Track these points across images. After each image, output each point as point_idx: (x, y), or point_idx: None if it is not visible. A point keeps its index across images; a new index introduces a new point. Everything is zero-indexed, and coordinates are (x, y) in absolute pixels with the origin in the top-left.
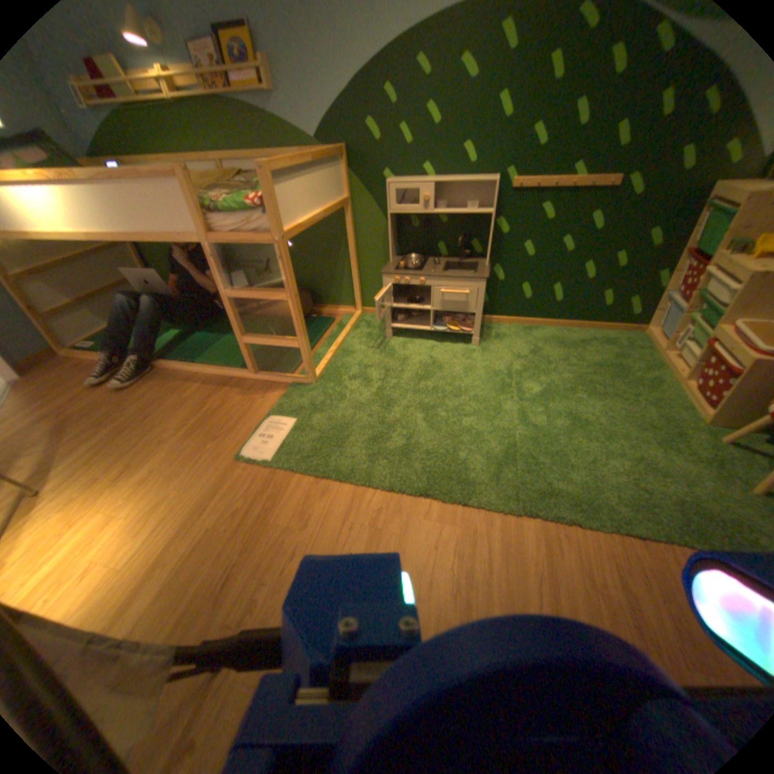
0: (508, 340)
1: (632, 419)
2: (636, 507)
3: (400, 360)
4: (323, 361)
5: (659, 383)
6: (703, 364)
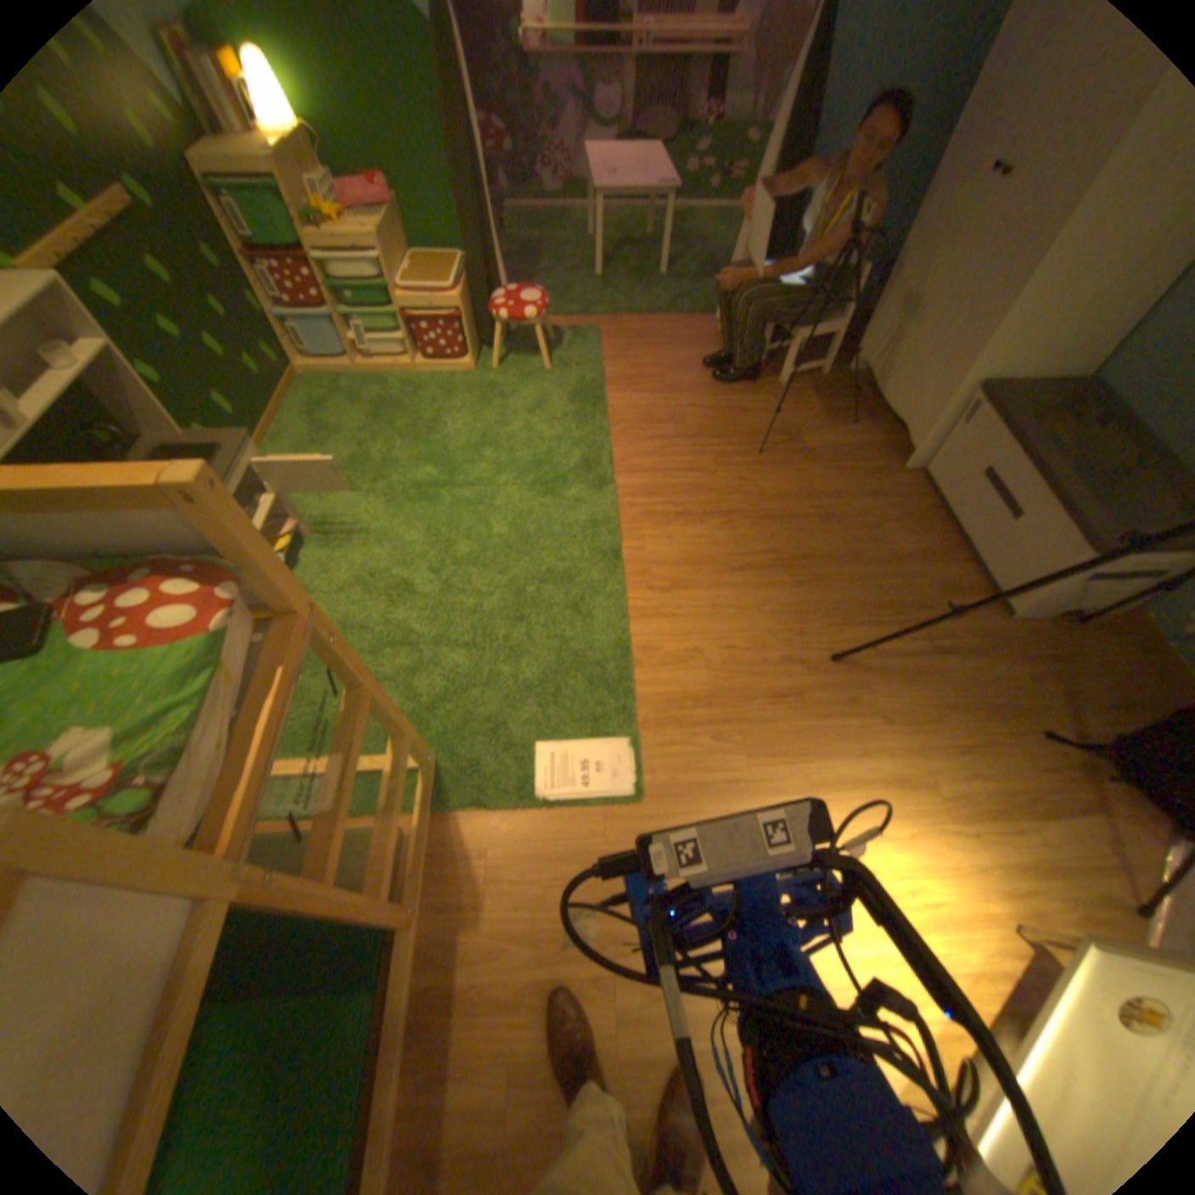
0: (299, 495)
1: (475, 409)
2: (582, 424)
3: (349, 630)
4: (360, 761)
5: (411, 383)
6: (409, 341)
